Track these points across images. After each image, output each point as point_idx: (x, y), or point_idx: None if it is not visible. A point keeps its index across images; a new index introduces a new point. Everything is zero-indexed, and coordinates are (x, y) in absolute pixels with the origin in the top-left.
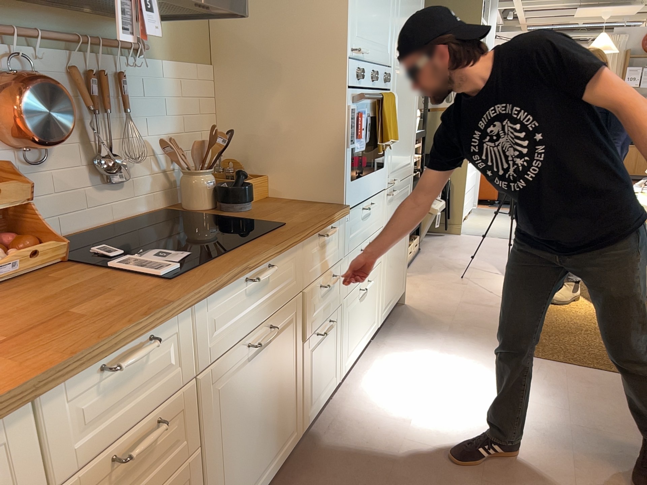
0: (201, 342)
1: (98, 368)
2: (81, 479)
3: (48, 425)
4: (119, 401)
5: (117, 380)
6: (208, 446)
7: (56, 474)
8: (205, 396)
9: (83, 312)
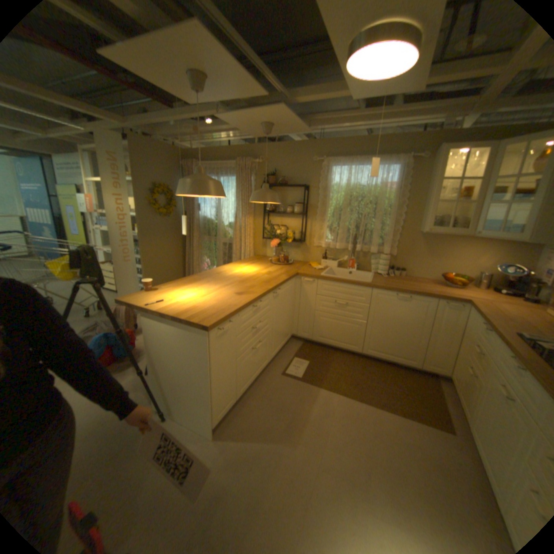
0: (498, 355)
1: (485, 323)
2: (477, 342)
3: (480, 323)
4: (485, 337)
5: (487, 332)
6: (485, 391)
7: (477, 334)
8: (491, 373)
9: (510, 323)
